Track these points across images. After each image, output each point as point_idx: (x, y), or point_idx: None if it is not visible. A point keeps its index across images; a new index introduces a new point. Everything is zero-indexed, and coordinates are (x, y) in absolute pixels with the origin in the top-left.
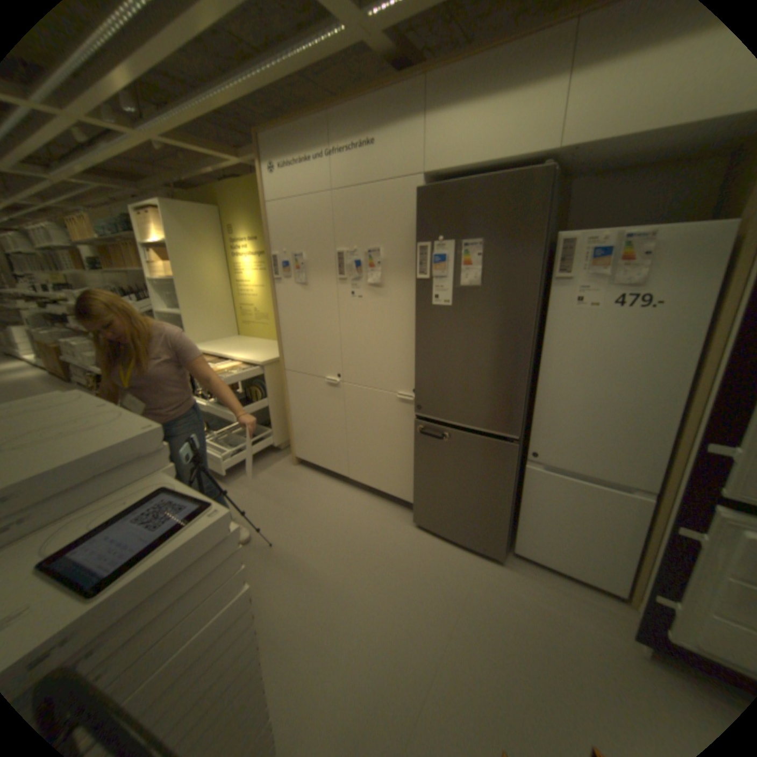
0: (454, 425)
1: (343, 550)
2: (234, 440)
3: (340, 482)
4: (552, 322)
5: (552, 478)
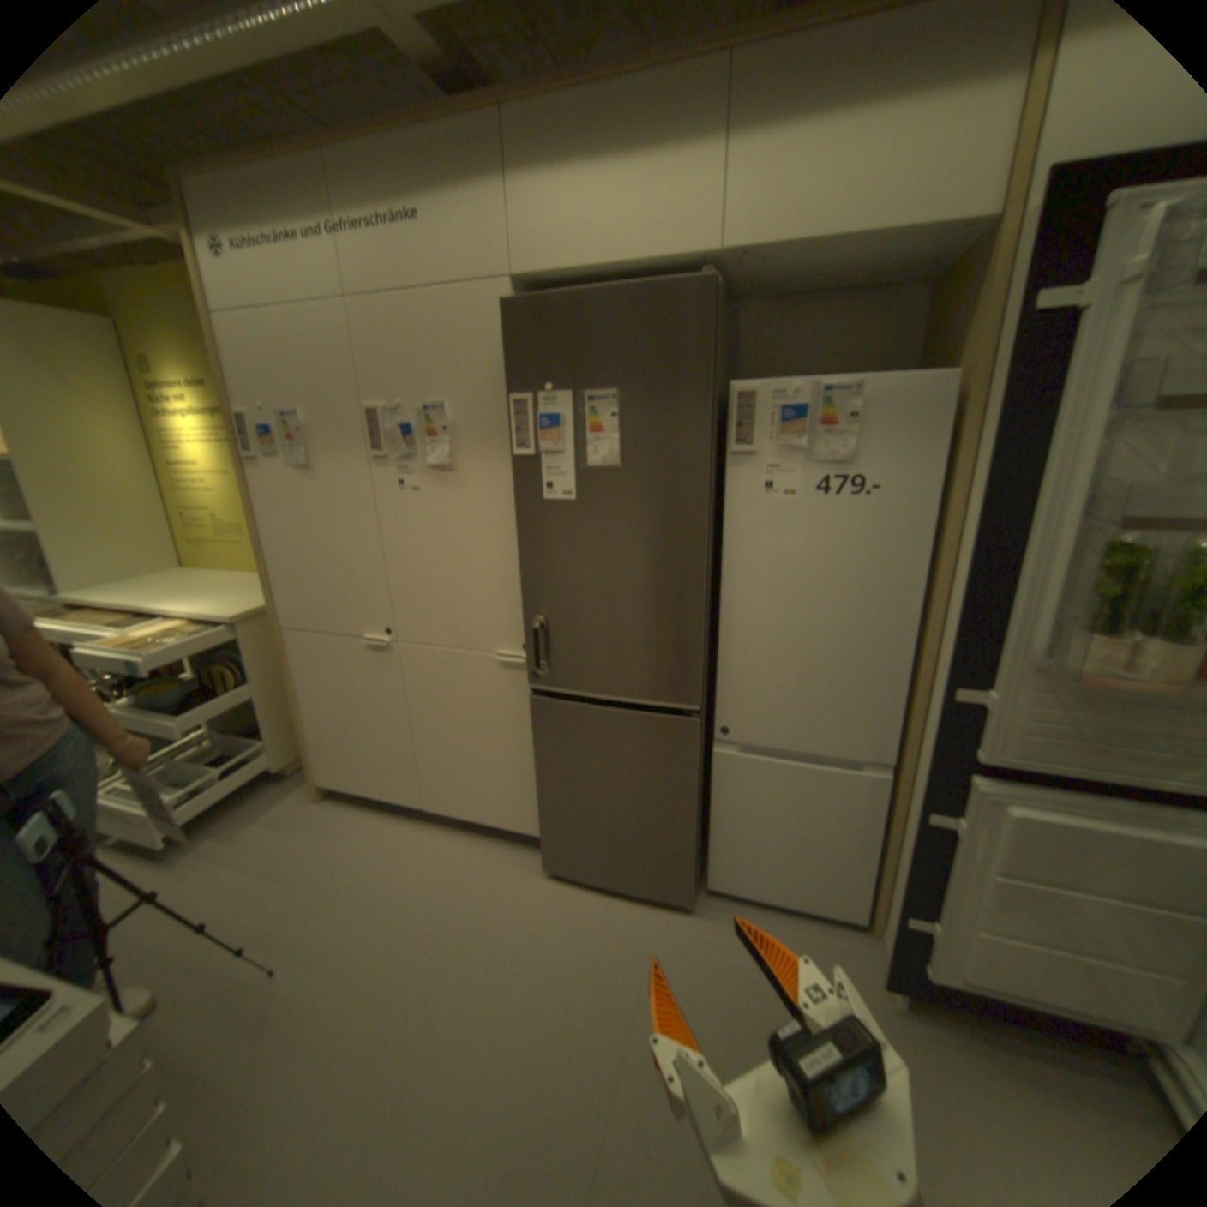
0: (596, 699)
1: (418, 950)
2: (180, 773)
3: (406, 821)
4: (732, 521)
5: (751, 763)
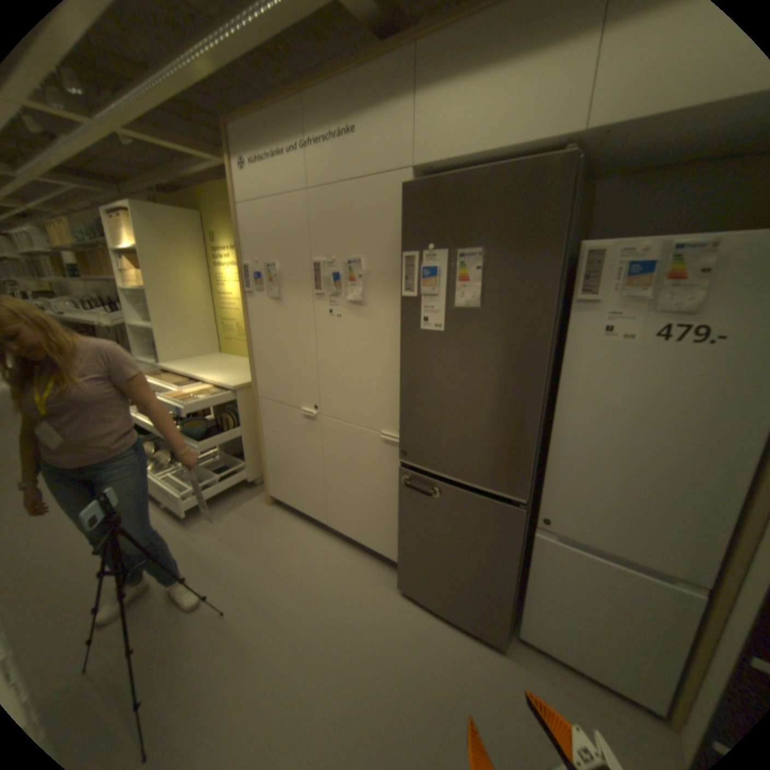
0: (446, 478)
1: (308, 625)
2: (200, 473)
3: (317, 529)
4: (571, 356)
5: (568, 552)
